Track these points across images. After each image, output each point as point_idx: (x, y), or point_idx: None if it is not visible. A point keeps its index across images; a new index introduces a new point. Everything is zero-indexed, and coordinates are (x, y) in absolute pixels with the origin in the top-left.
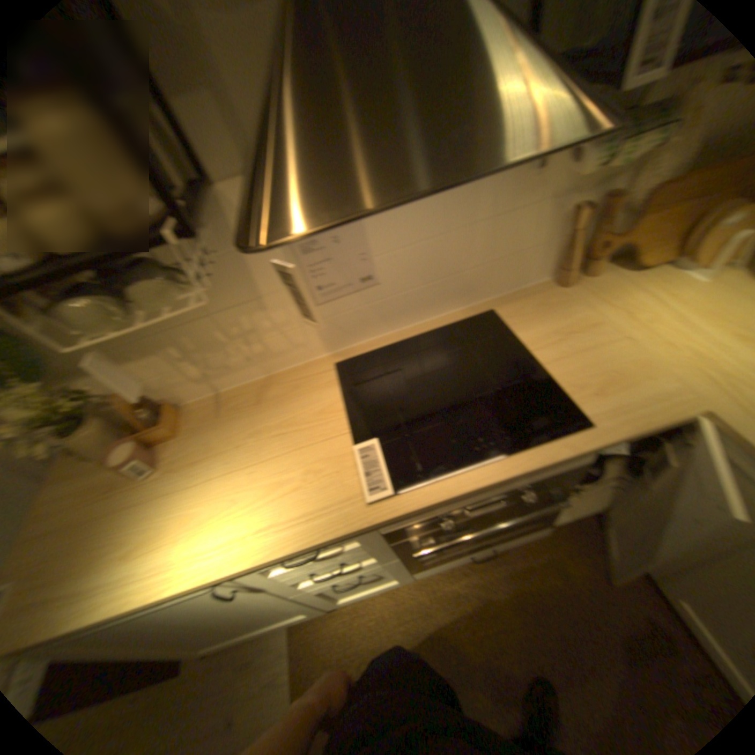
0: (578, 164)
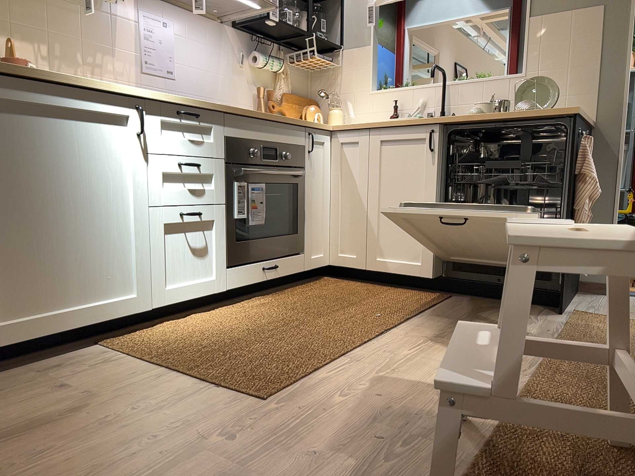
0: (254, 74)
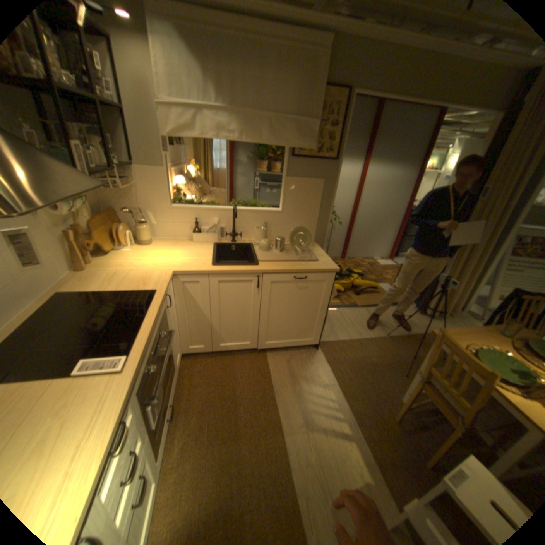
0: (50, 214)
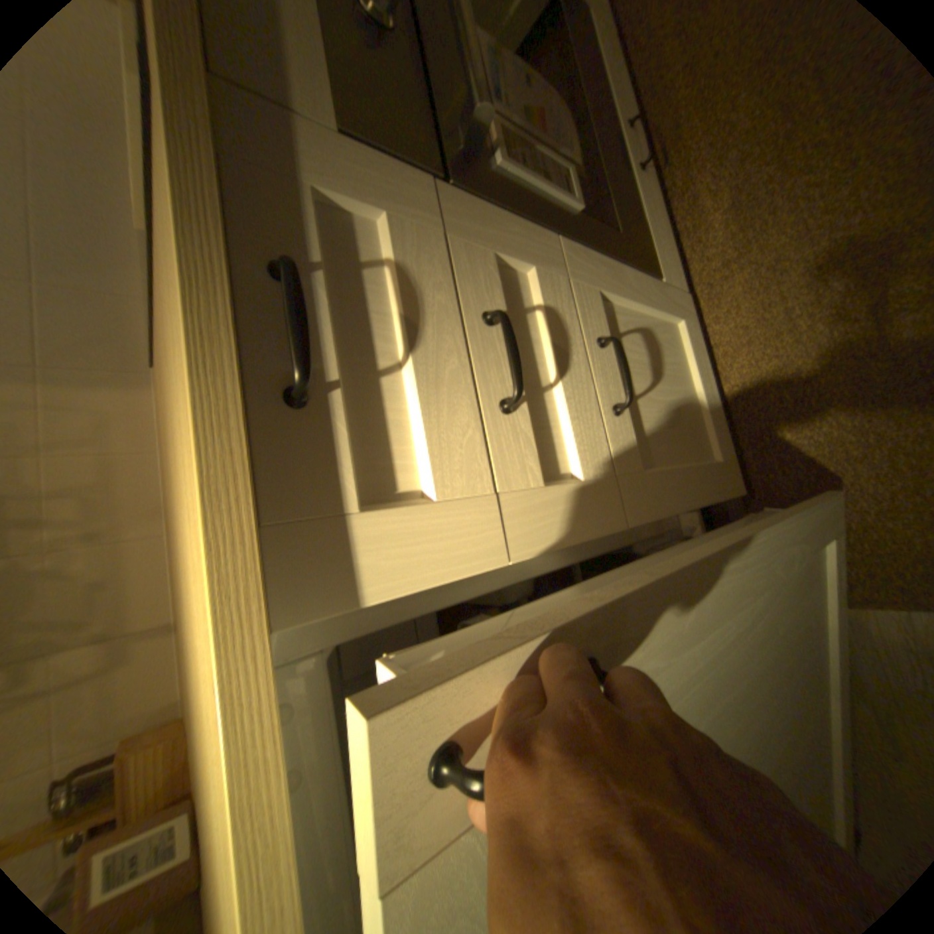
0: None
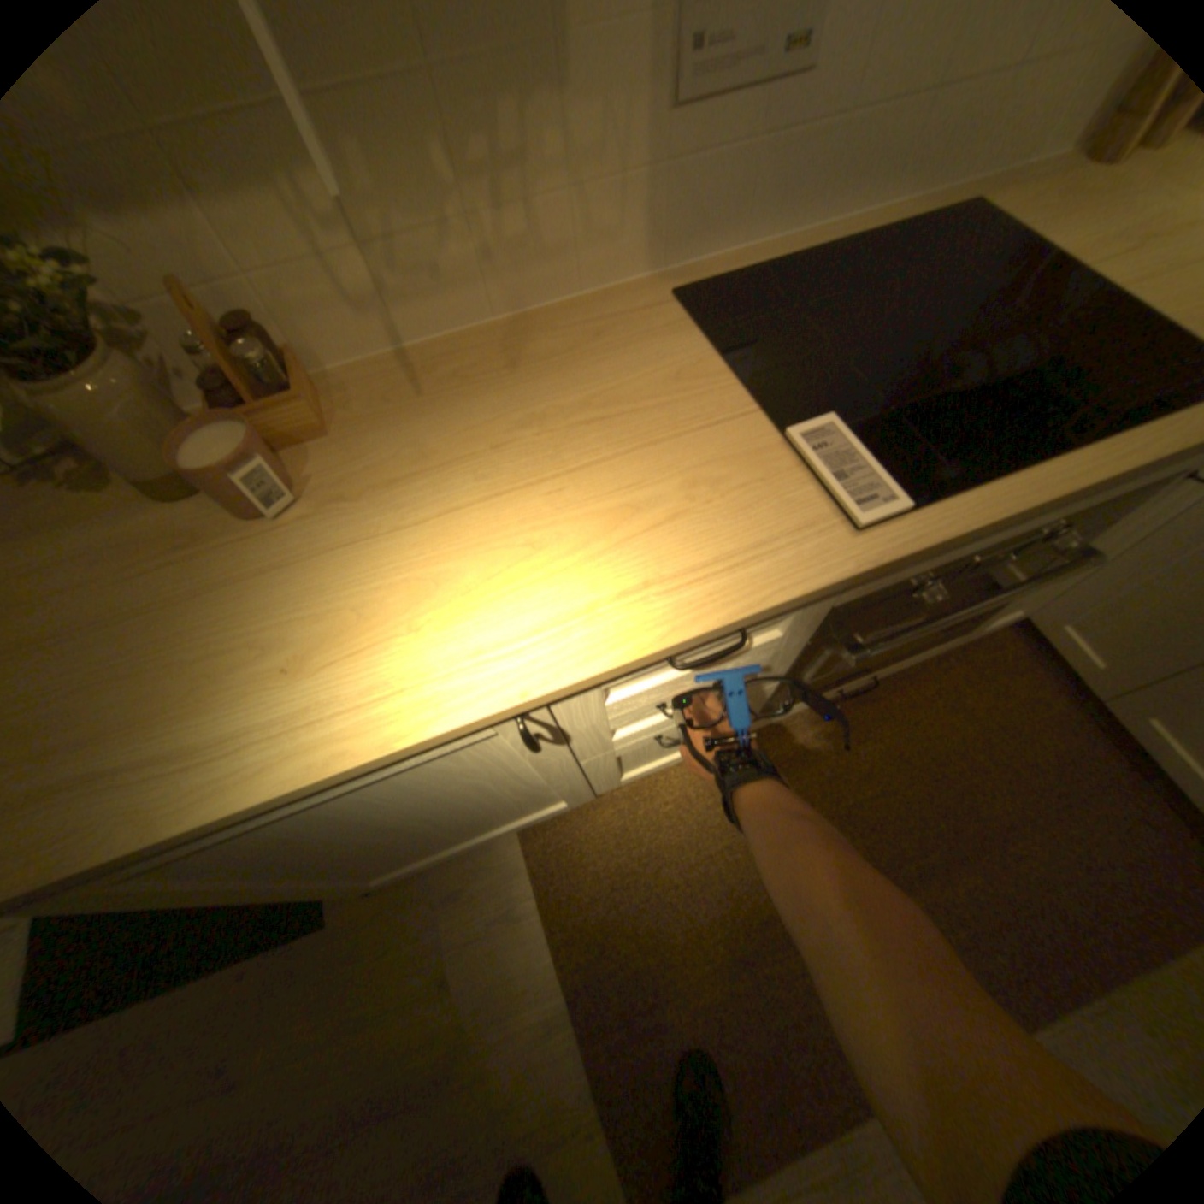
0: None
